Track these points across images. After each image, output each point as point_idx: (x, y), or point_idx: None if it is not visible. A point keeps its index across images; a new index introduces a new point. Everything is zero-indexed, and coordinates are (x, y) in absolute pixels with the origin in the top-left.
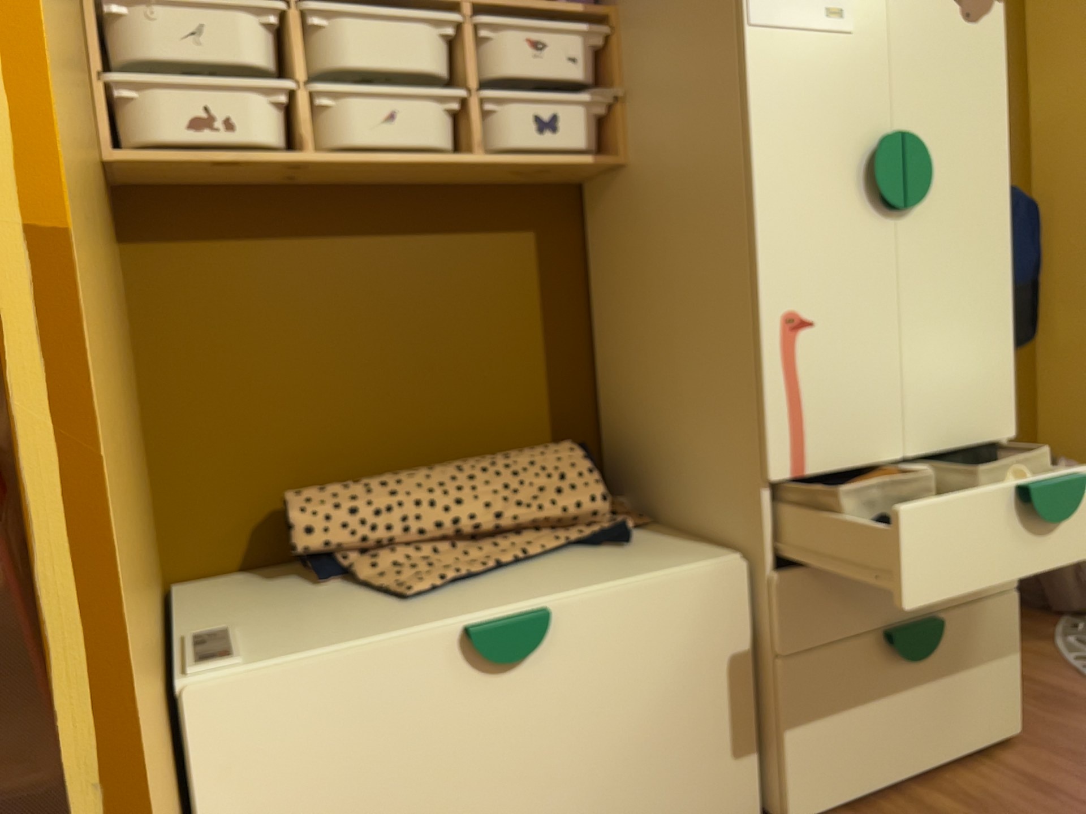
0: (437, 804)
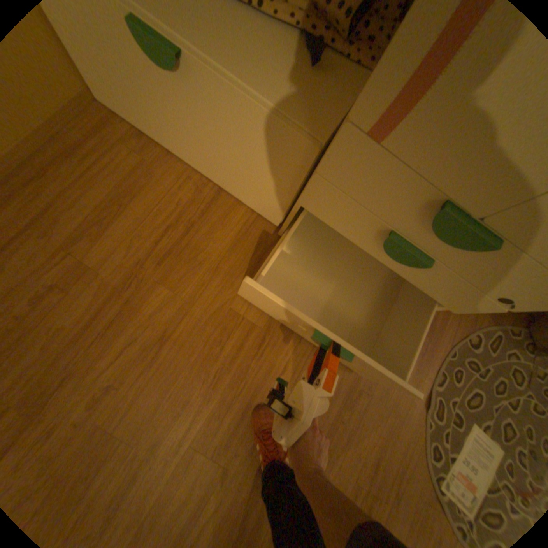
0: (144, 97)
